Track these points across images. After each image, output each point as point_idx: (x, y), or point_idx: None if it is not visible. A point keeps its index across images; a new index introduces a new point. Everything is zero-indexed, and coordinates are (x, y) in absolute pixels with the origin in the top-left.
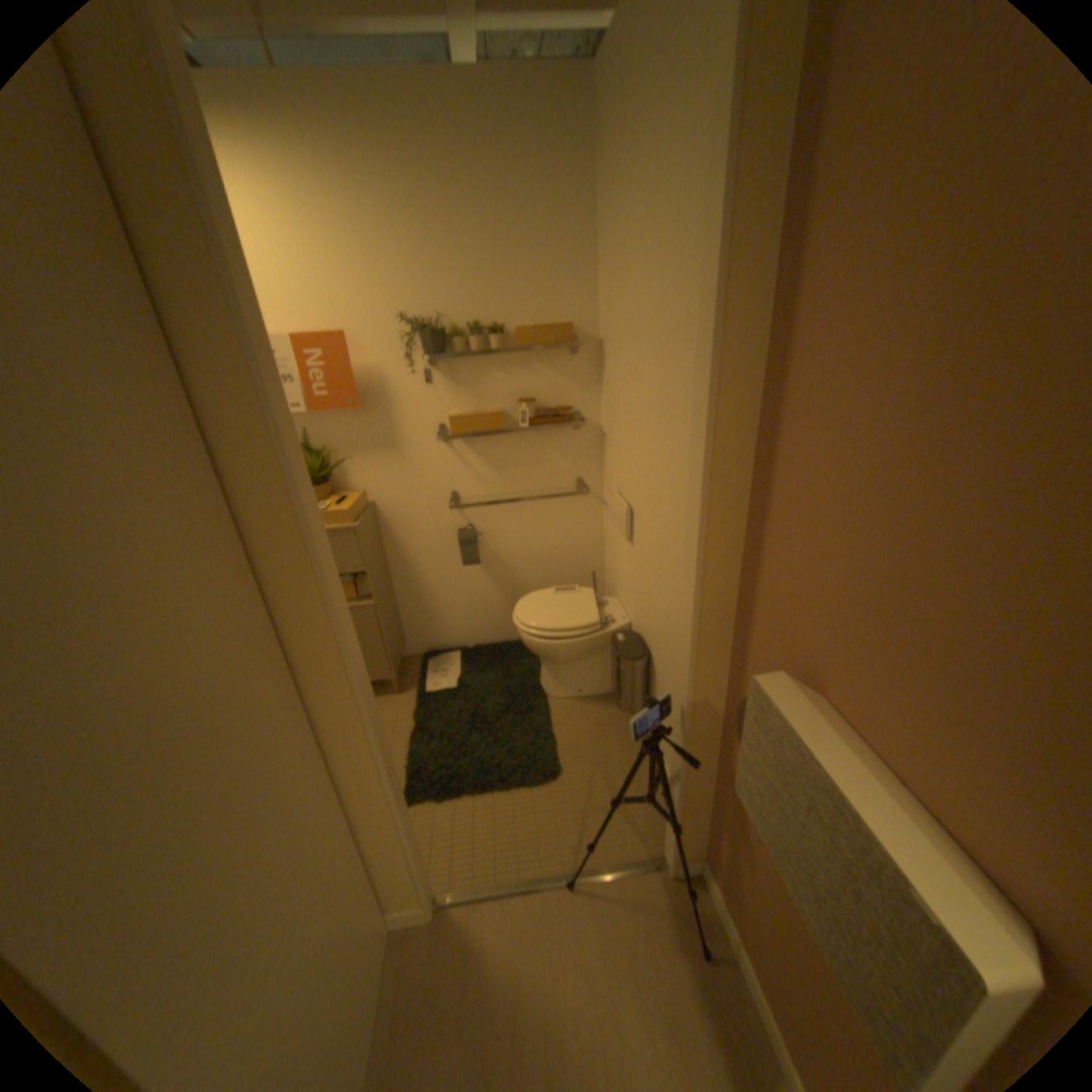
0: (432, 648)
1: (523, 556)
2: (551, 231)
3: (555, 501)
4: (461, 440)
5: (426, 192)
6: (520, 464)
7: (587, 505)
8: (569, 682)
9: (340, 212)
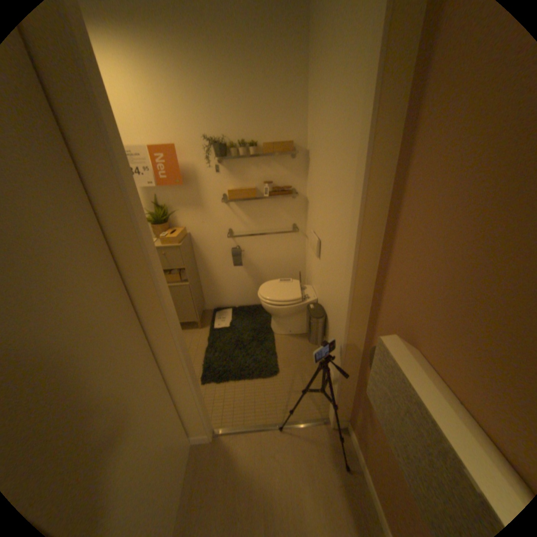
0: (218, 306)
1: (264, 262)
2: (283, 90)
3: (281, 235)
4: (234, 202)
5: (217, 69)
6: (264, 216)
7: (297, 238)
8: (285, 327)
9: (172, 80)
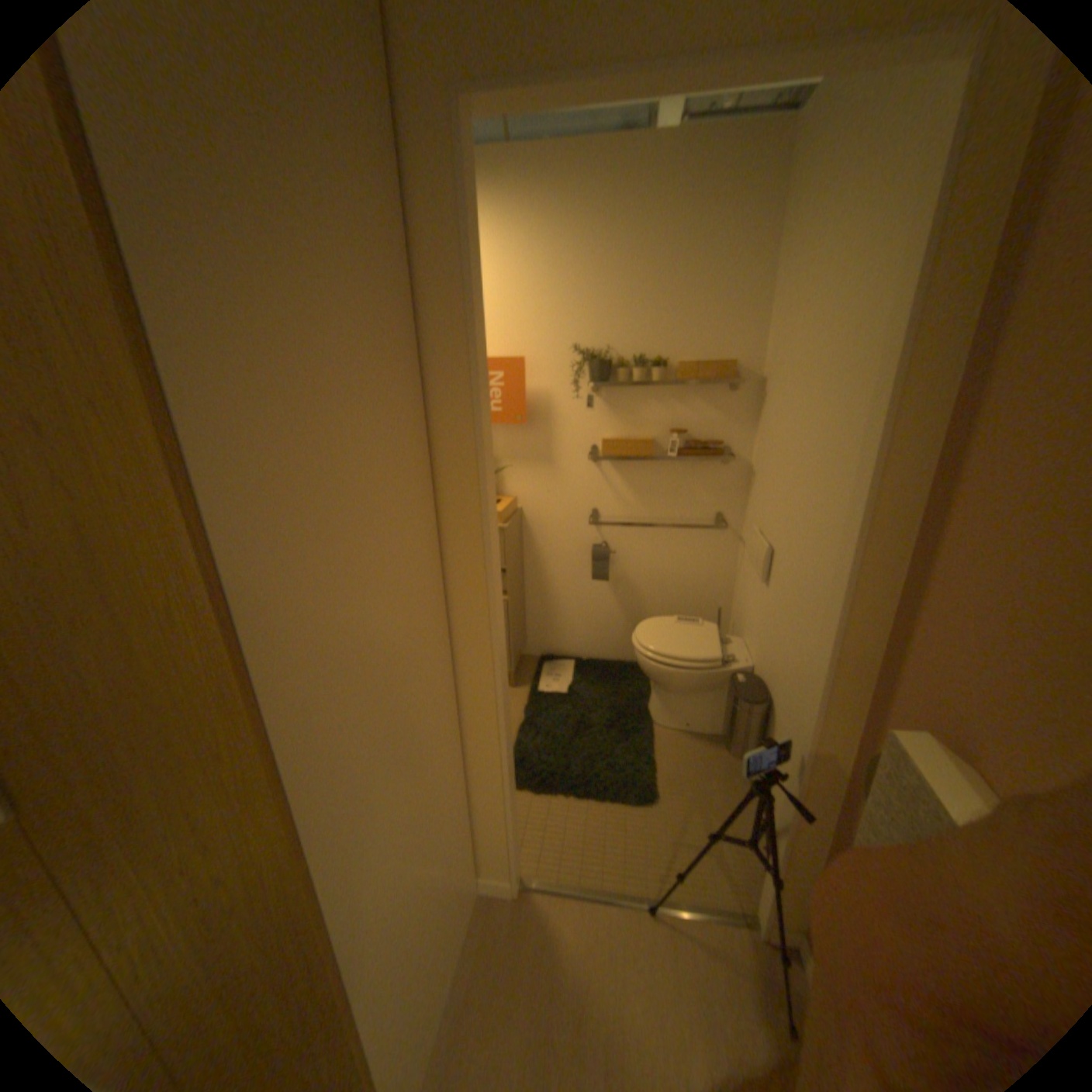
0: (553, 654)
1: (655, 582)
2: (734, 274)
3: (696, 533)
4: (614, 464)
5: (621, 241)
6: (667, 493)
7: (729, 542)
8: (684, 716)
9: (543, 259)
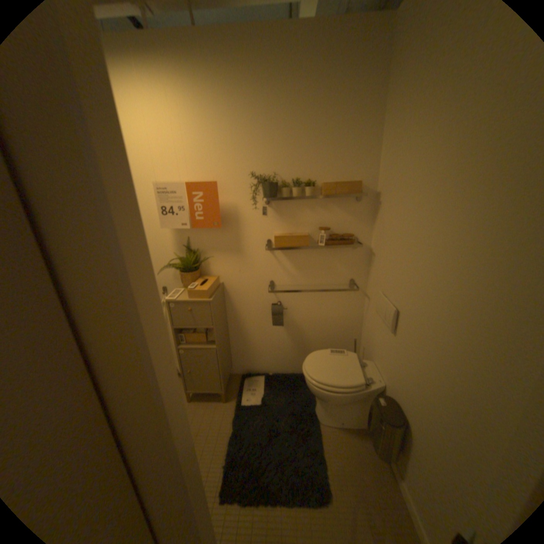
0: (247, 371)
1: (310, 322)
2: (352, 121)
3: (334, 291)
4: (279, 249)
5: (275, 98)
6: (314, 267)
7: (355, 295)
8: (336, 416)
9: (222, 110)
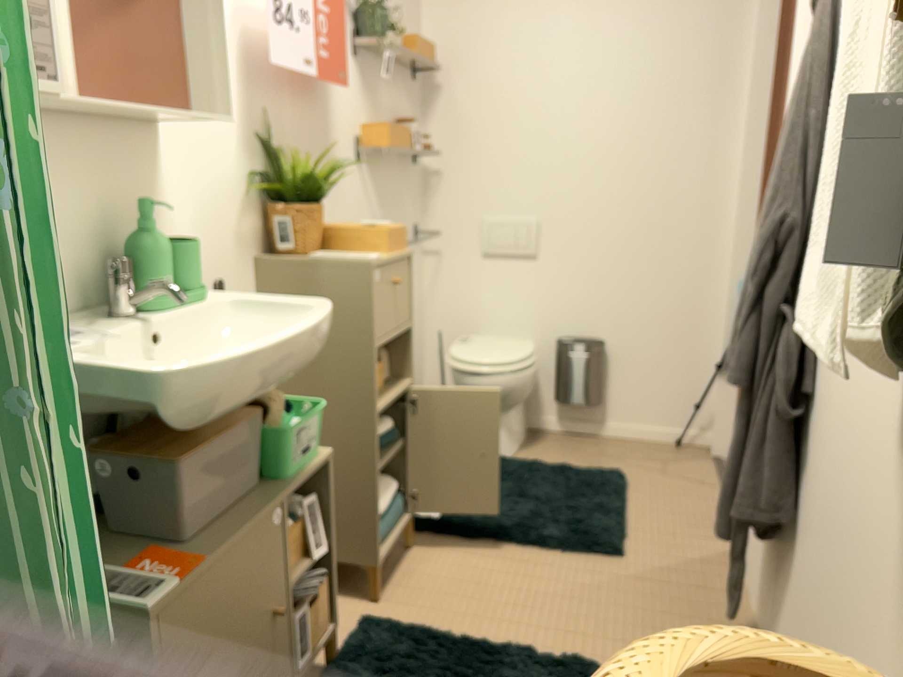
0: None
1: None
2: None
3: None
4: (369, 167)
5: None
6: (394, 206)
7: (419, 259)
8: (514, 433)
9: None
